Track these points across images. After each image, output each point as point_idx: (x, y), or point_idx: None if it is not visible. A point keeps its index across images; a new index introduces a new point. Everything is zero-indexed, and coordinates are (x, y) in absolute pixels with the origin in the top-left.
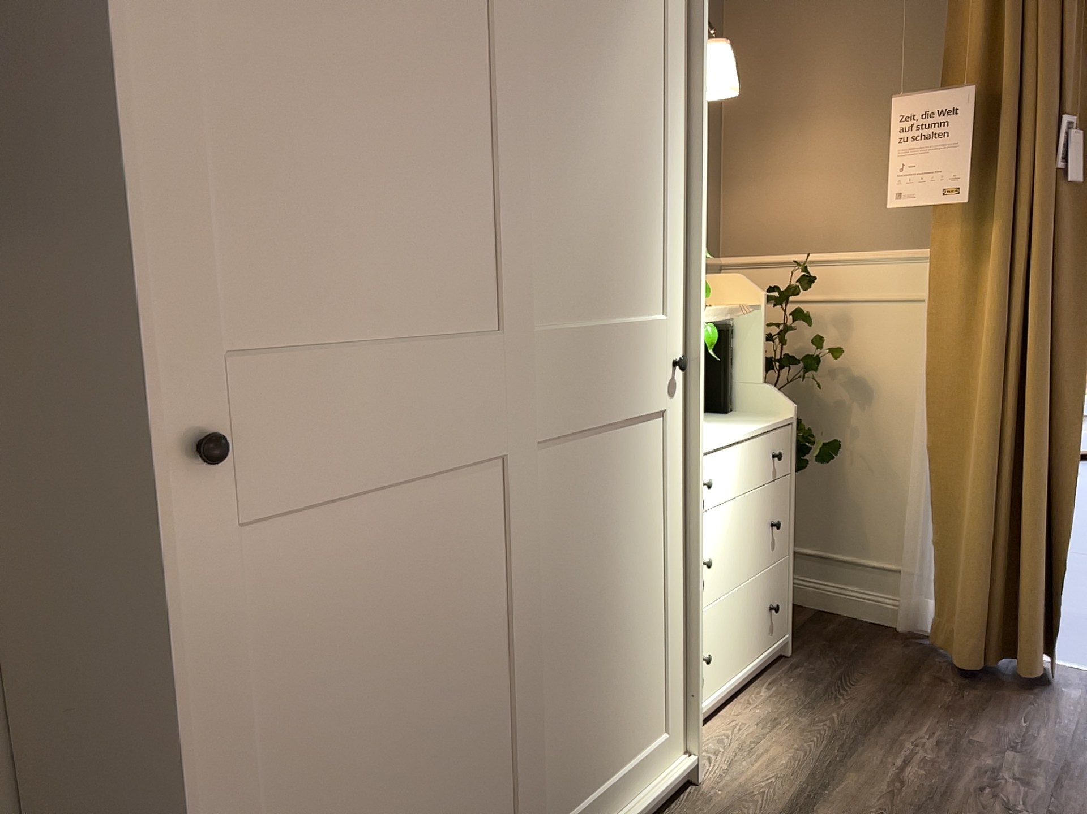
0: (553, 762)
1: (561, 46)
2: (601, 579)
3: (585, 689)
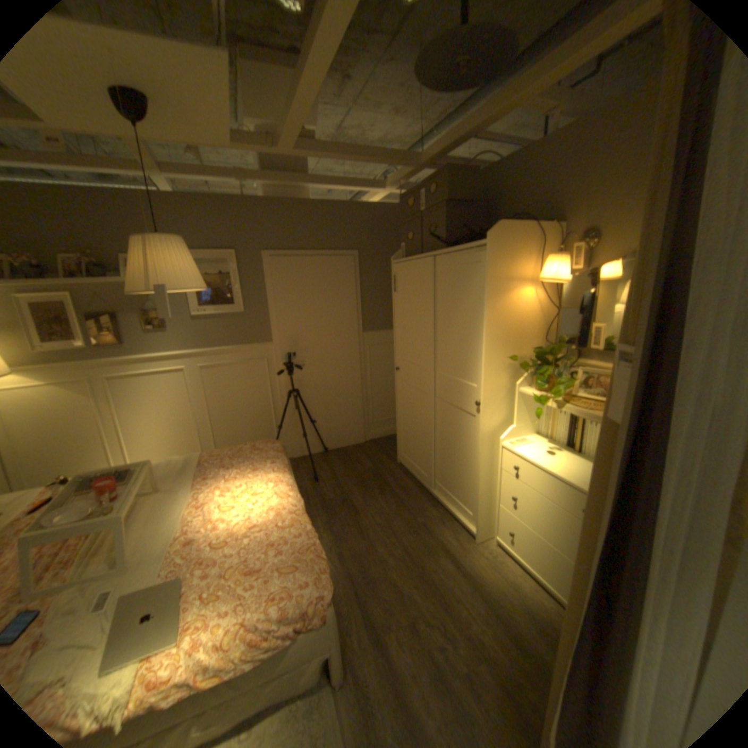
0: (440, 471)
1: (445, 309)
2: (452, 444)
3: (447, 465)
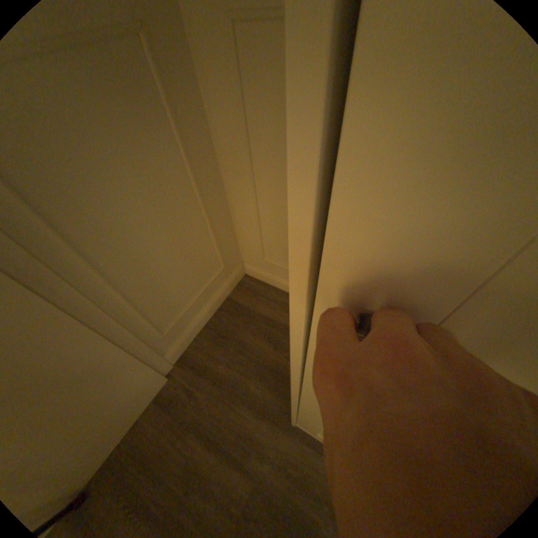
0: None
1: None
2: None
3: None
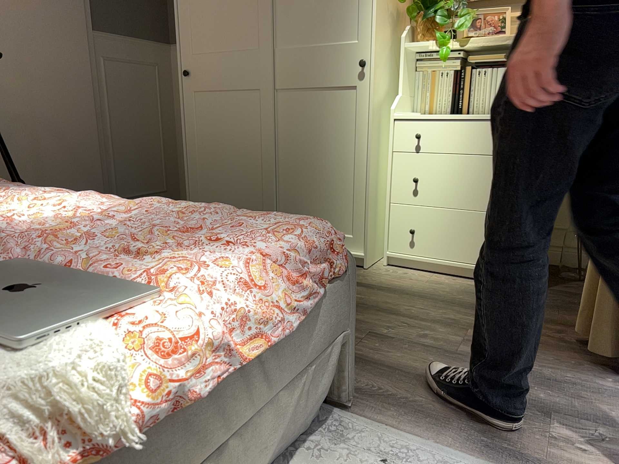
0: (288, 204)
1: None
2: (313, 149)
3: (304, 187)
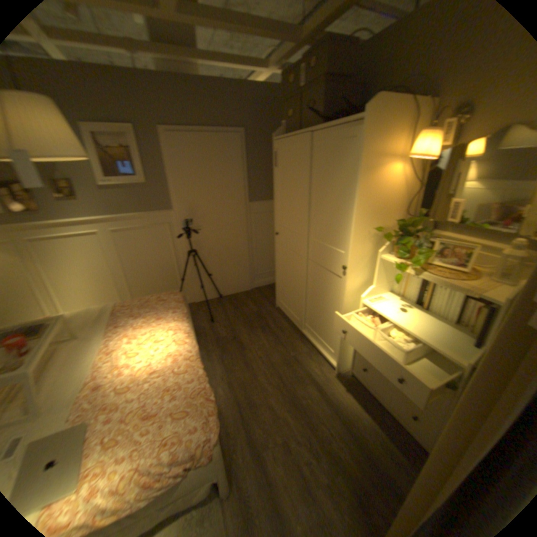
0: (308, 316)
1: (319, 183)
2: (320, 297)
3: (315, 313)
